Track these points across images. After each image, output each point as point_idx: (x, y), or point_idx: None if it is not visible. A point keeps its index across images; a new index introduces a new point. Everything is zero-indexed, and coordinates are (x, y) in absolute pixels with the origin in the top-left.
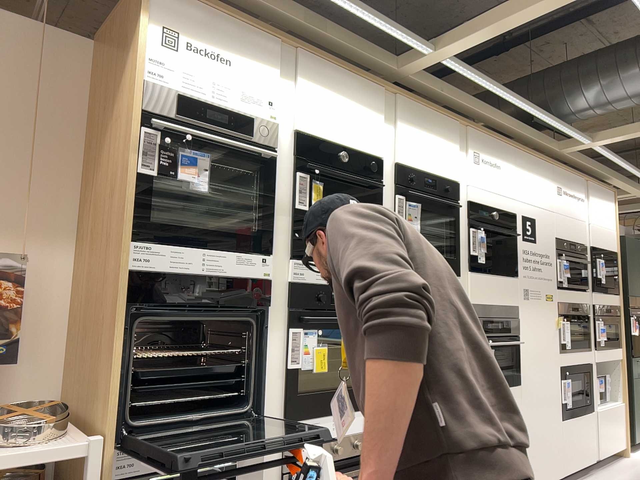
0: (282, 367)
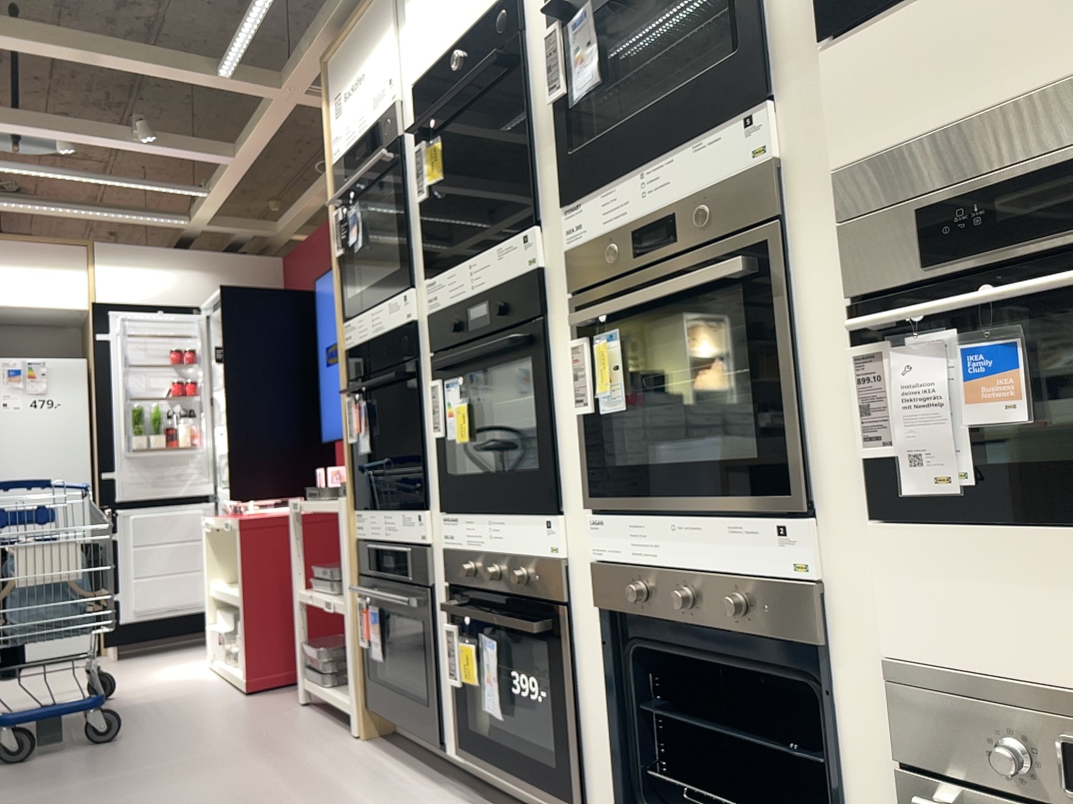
0: (436, 445)
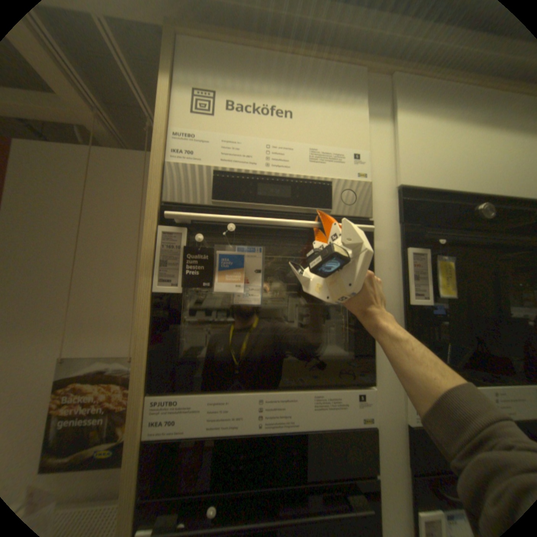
0: None
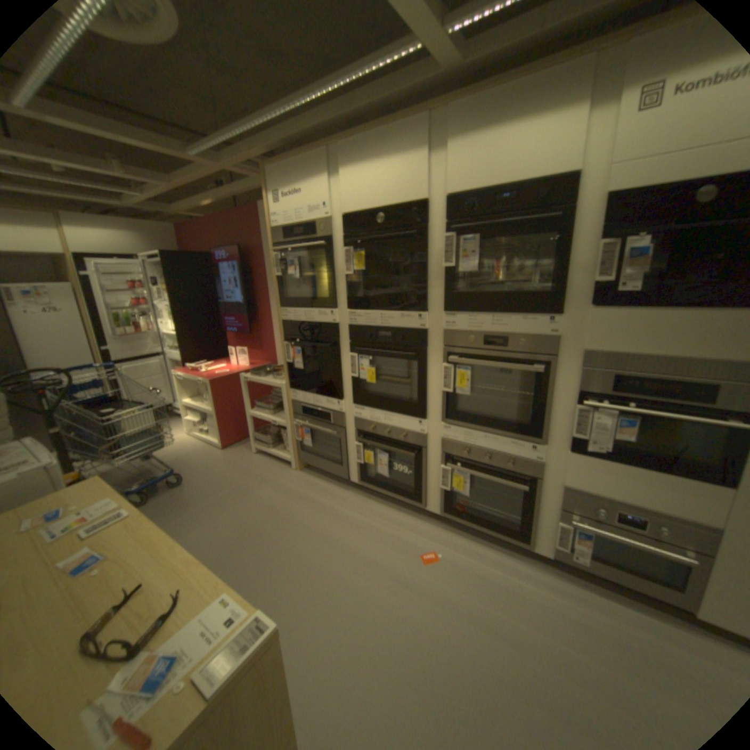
0: (350, 378)
